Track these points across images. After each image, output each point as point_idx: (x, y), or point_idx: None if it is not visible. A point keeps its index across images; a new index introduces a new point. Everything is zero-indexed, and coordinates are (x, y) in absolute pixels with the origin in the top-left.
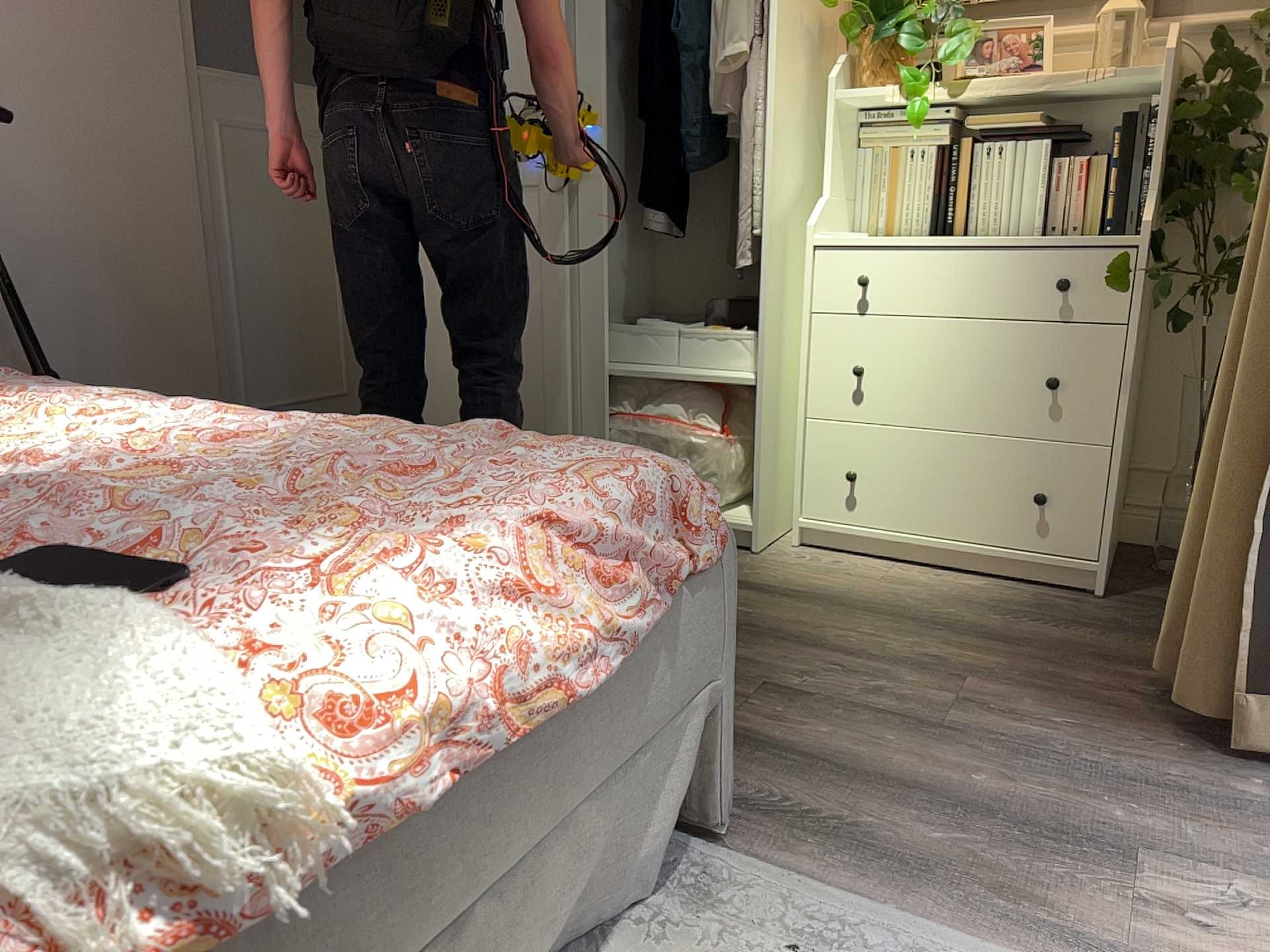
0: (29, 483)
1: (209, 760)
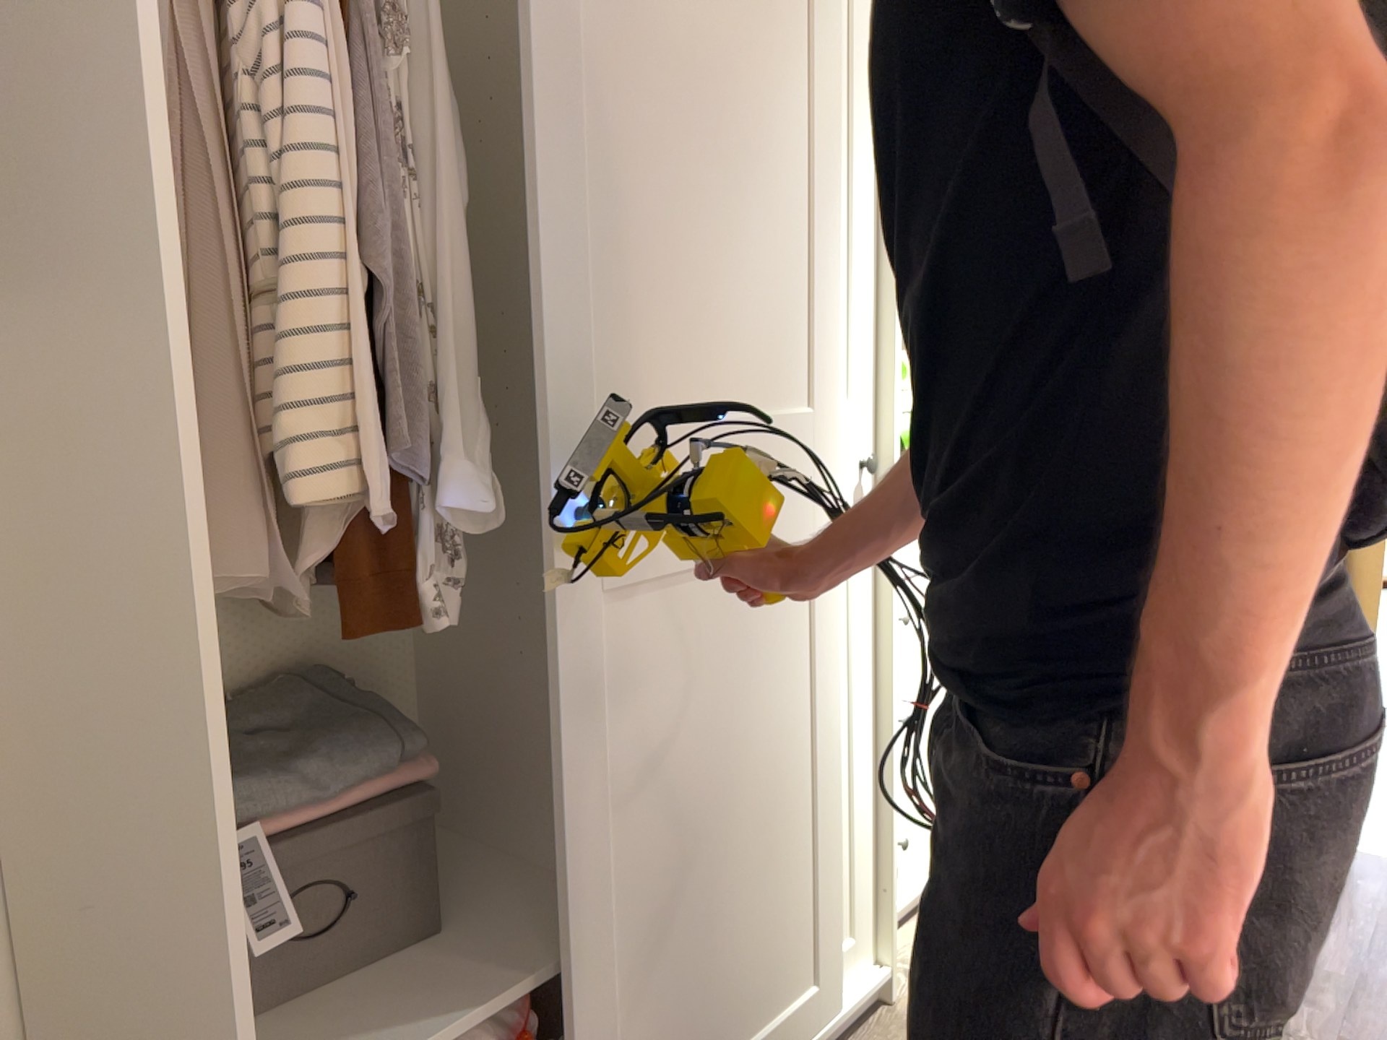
0: None
1: None
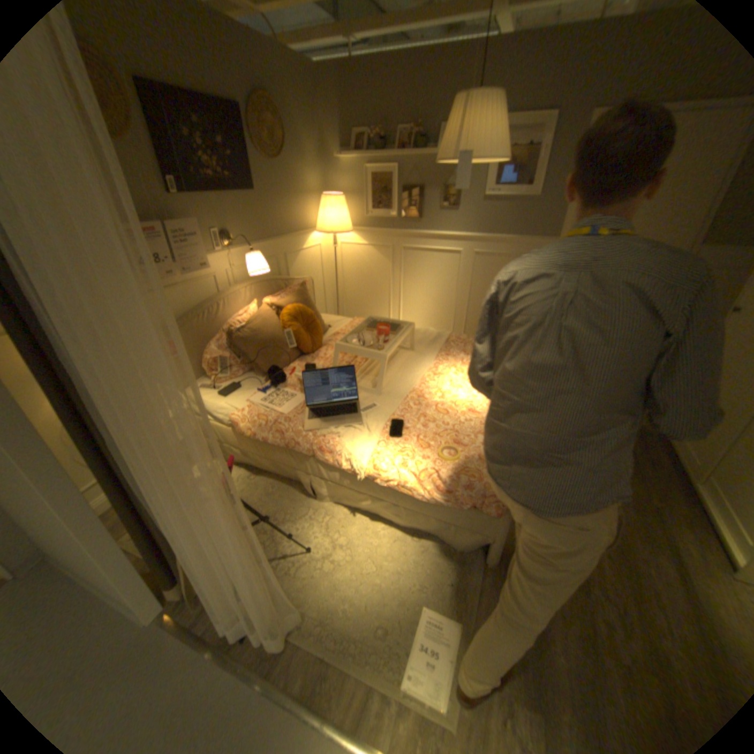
0: (437, 401)
1: (366, 459)
